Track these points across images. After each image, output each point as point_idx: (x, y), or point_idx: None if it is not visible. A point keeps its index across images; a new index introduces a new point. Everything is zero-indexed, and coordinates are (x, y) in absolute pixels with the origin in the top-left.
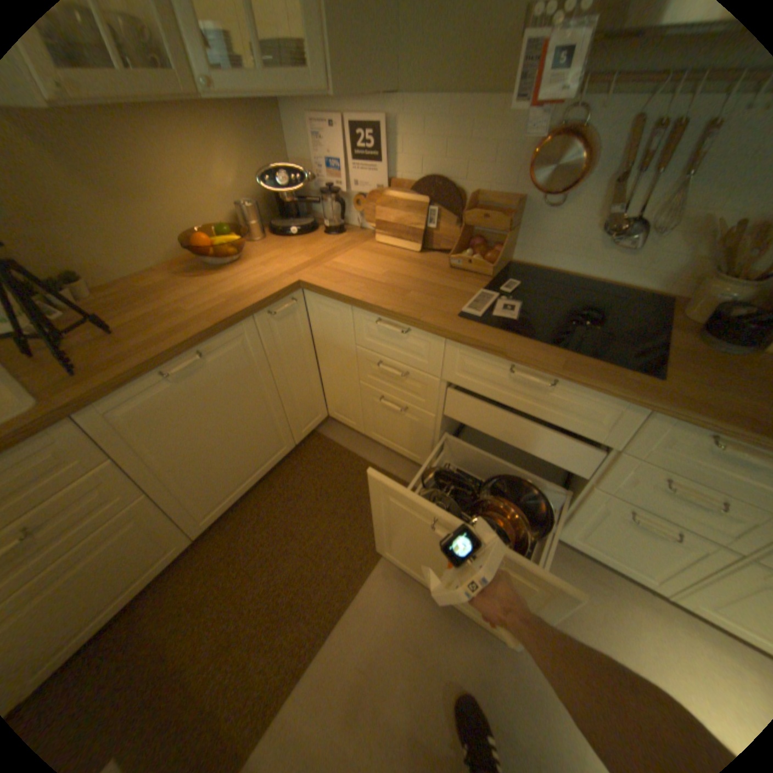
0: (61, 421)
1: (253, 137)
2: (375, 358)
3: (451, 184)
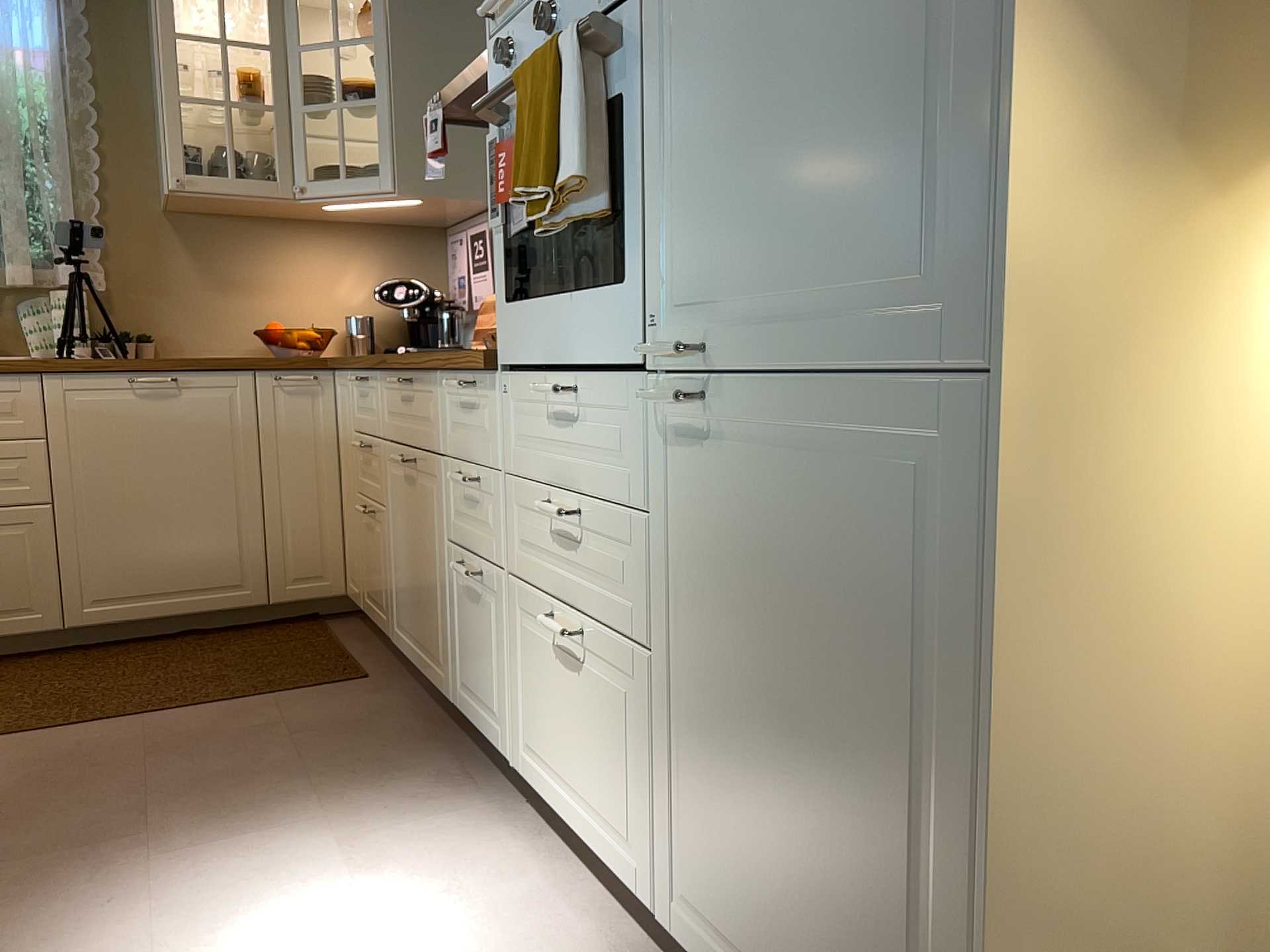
0: (33, 372)
1: (402, 261)
2: (359, 440)
3: None
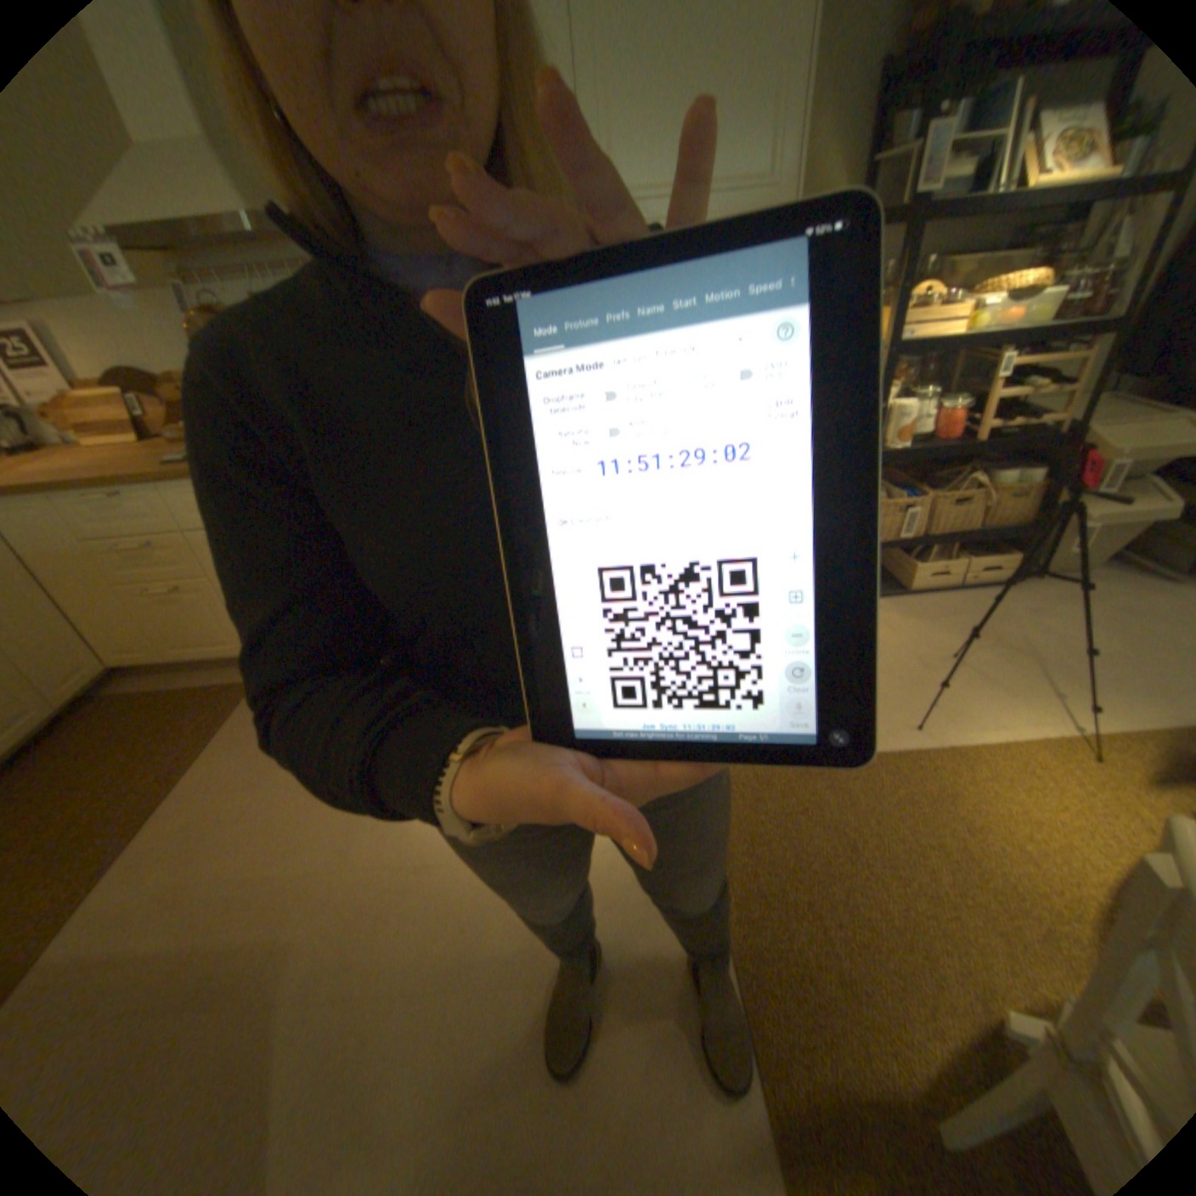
0: None
1: None
2: (107, 547)
3: (138, 374)
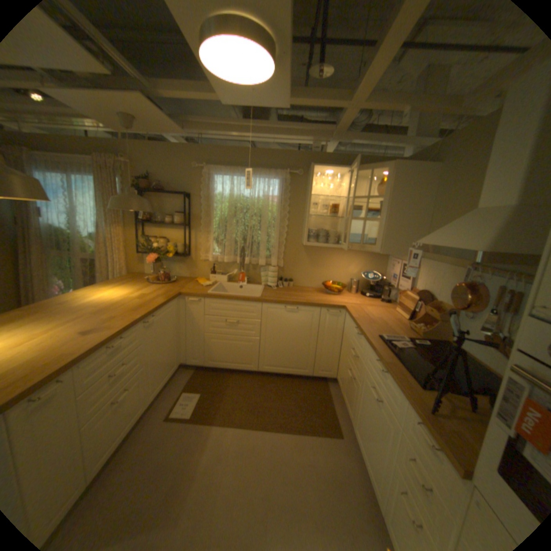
0: (260, 302)
1: (372, 261)
2: (353, 347)
3: (432, 296)
